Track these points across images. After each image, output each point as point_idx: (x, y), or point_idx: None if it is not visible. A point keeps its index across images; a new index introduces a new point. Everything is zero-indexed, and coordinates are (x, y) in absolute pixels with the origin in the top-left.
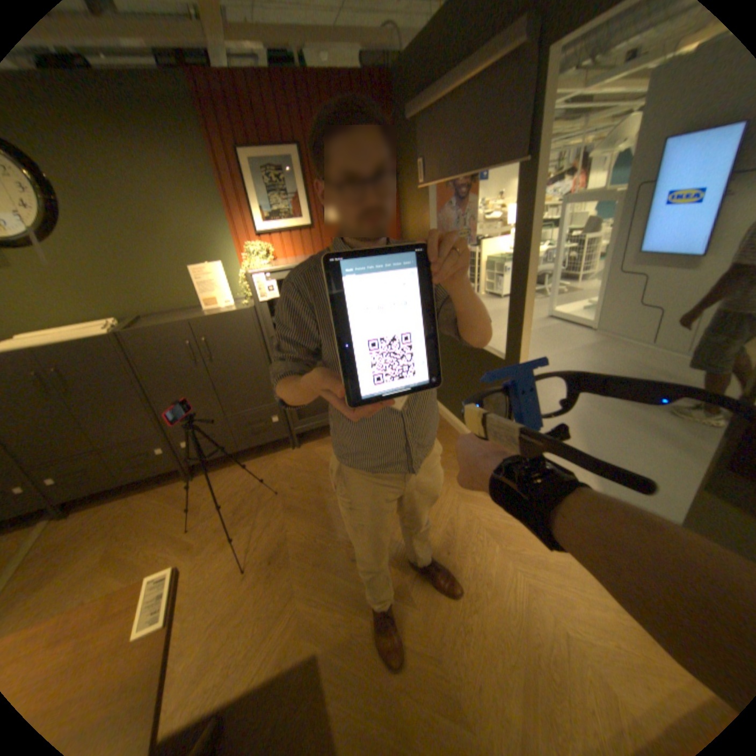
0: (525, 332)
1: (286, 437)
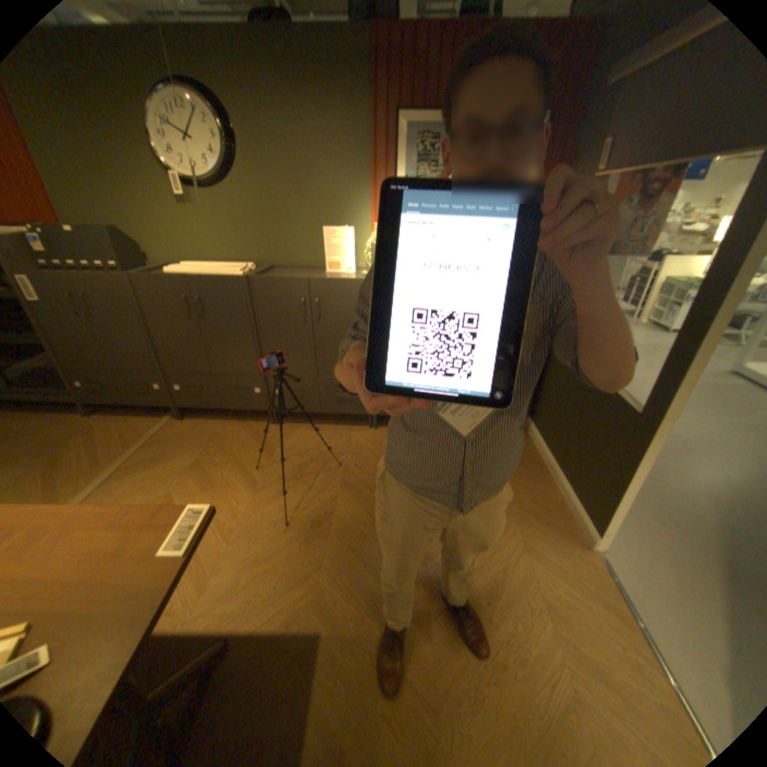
0: (686, 387)
1: (367, 415)
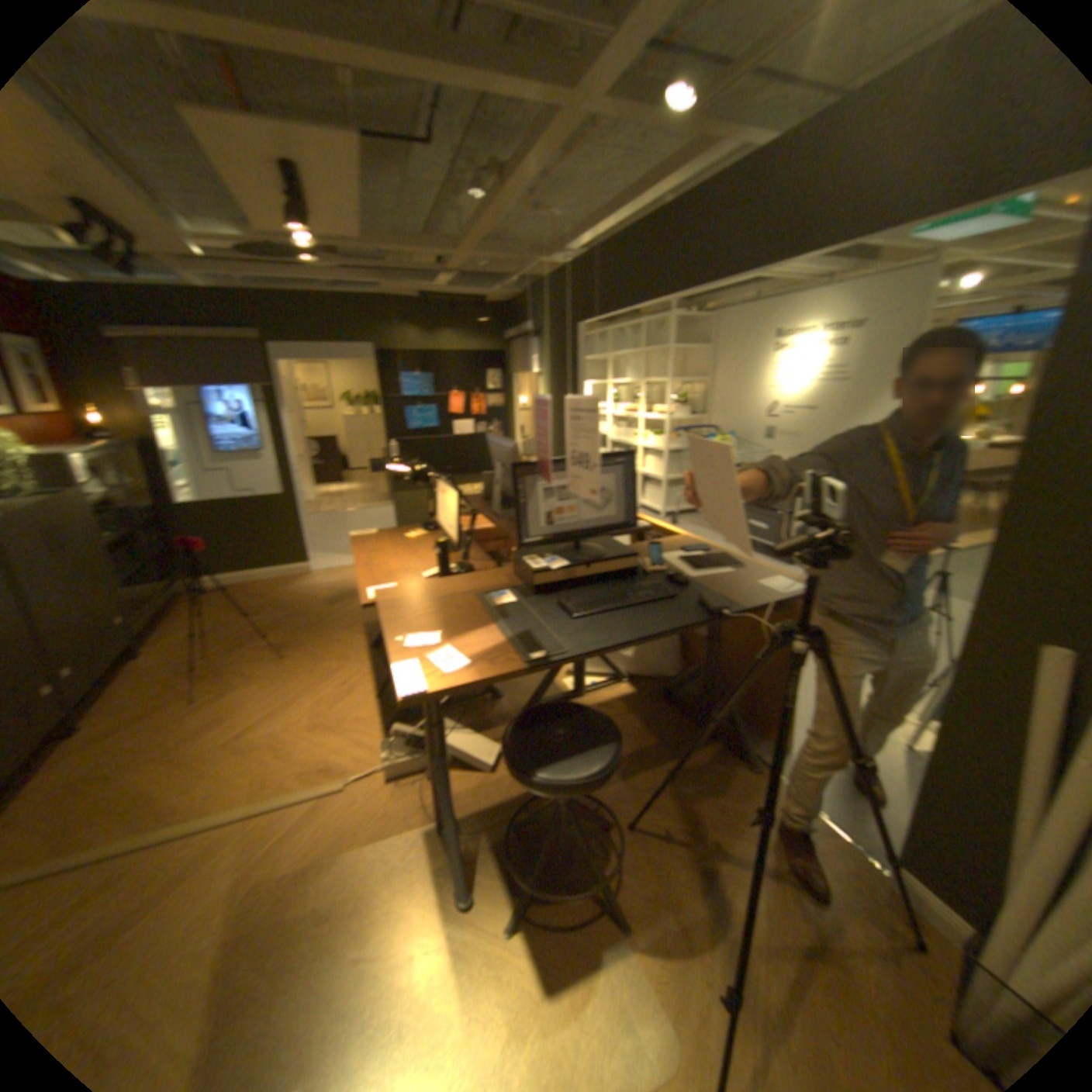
0: (289, 471)
1: (124, 645)
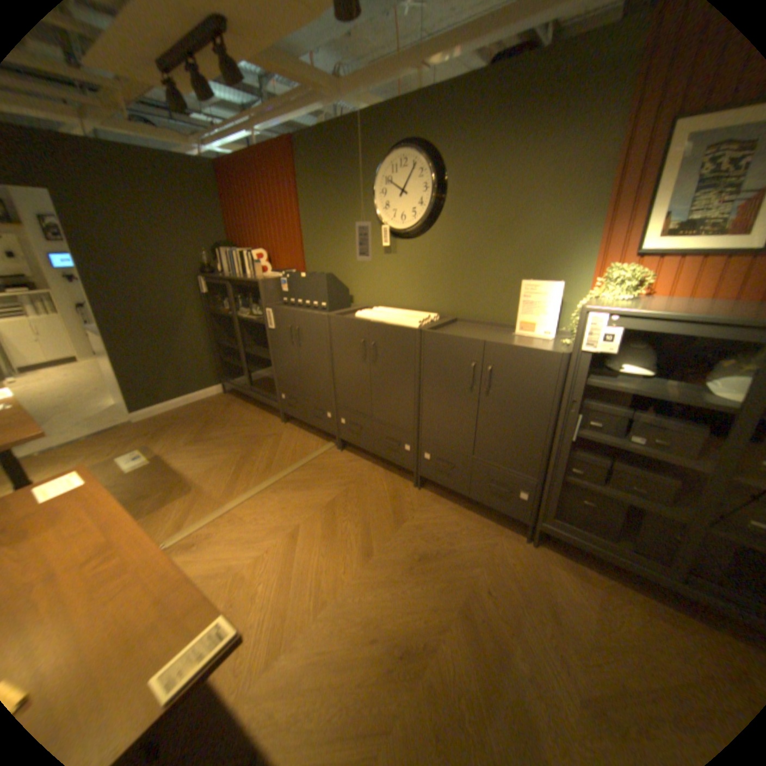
0: None
1: (525, 525)
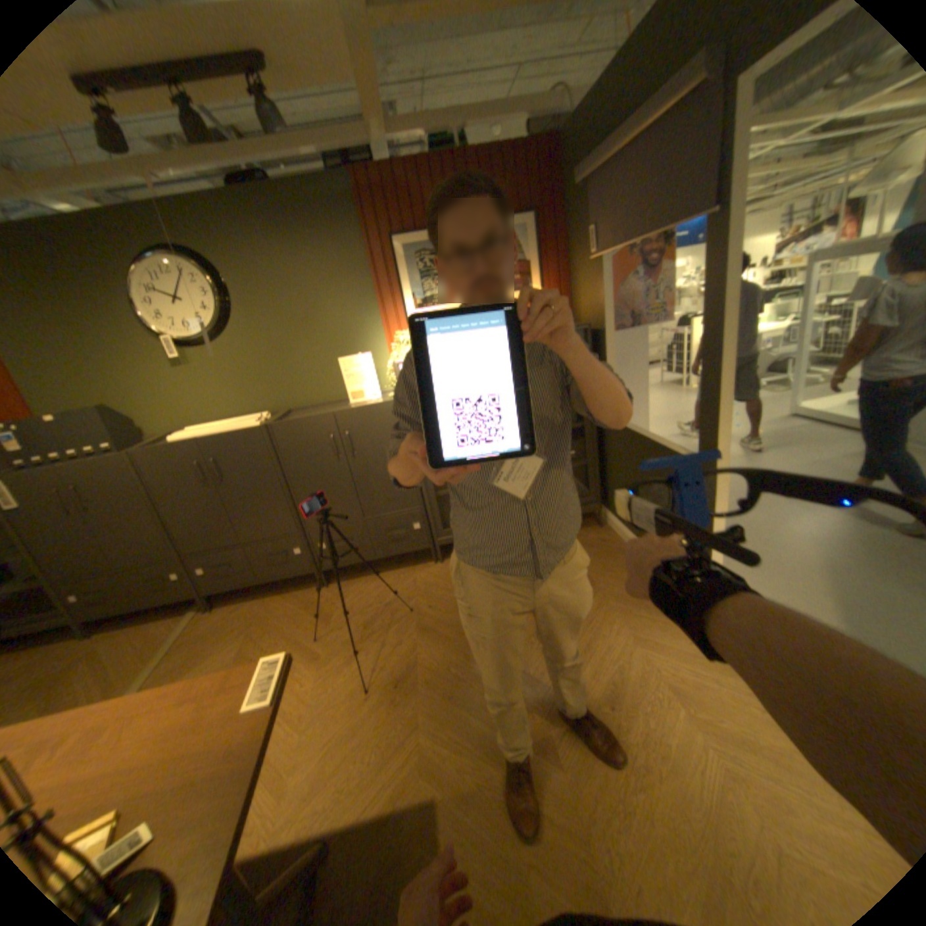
0: (723, 424)
1: (428, 548)
